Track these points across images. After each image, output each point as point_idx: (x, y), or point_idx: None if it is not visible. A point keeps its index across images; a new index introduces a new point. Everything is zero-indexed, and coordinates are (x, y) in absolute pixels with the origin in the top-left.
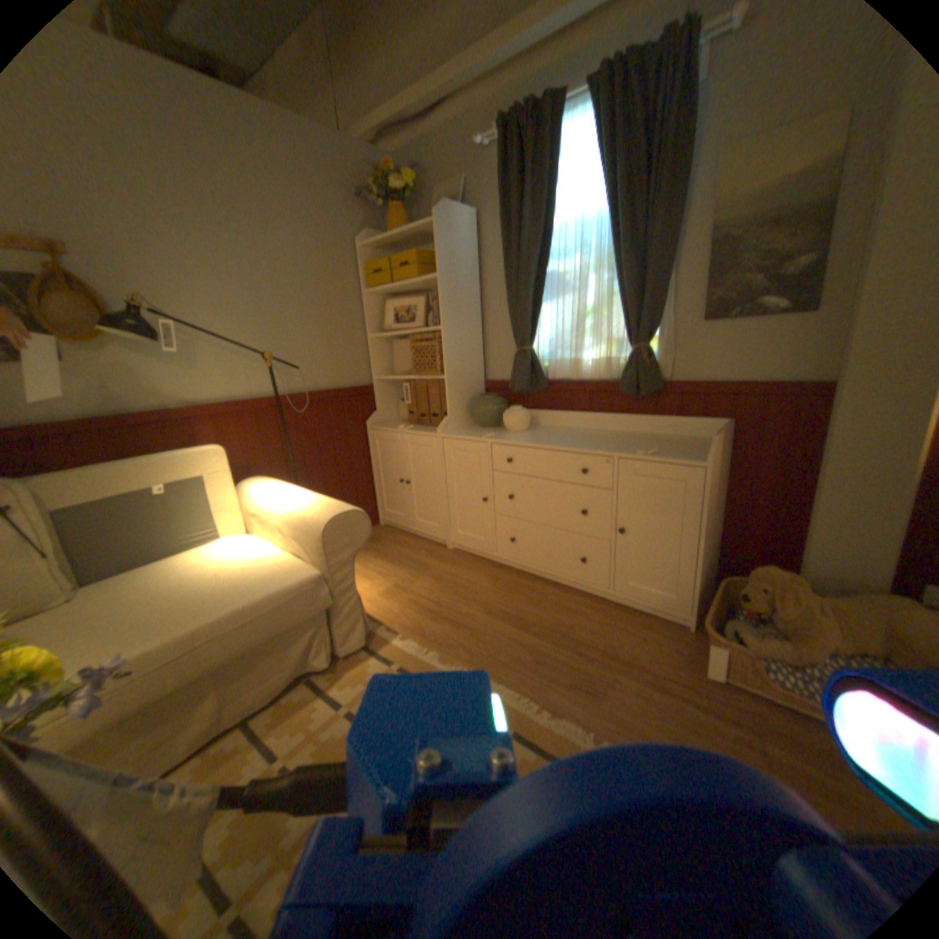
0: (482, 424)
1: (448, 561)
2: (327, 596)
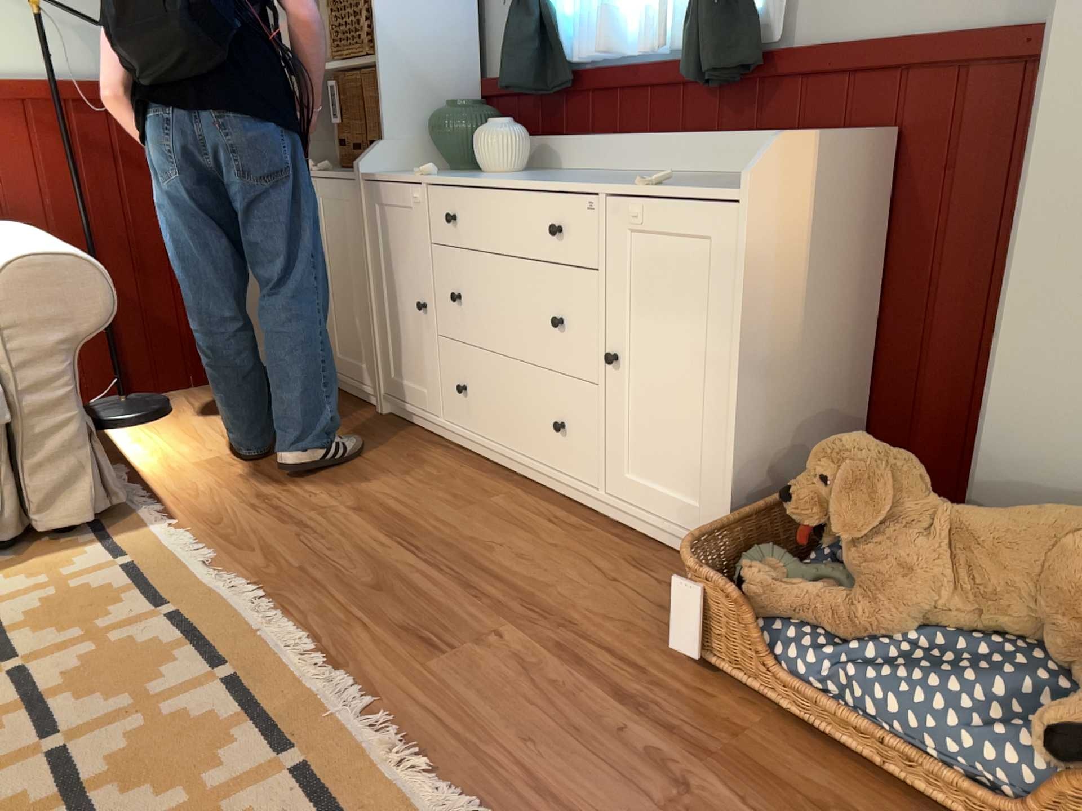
0: (448, 163)
1: (362, 430)
2: (0, 404)
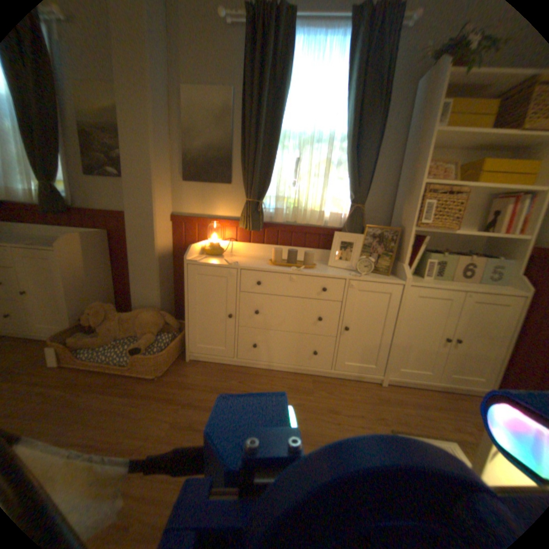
0: None
1: None
2: None
